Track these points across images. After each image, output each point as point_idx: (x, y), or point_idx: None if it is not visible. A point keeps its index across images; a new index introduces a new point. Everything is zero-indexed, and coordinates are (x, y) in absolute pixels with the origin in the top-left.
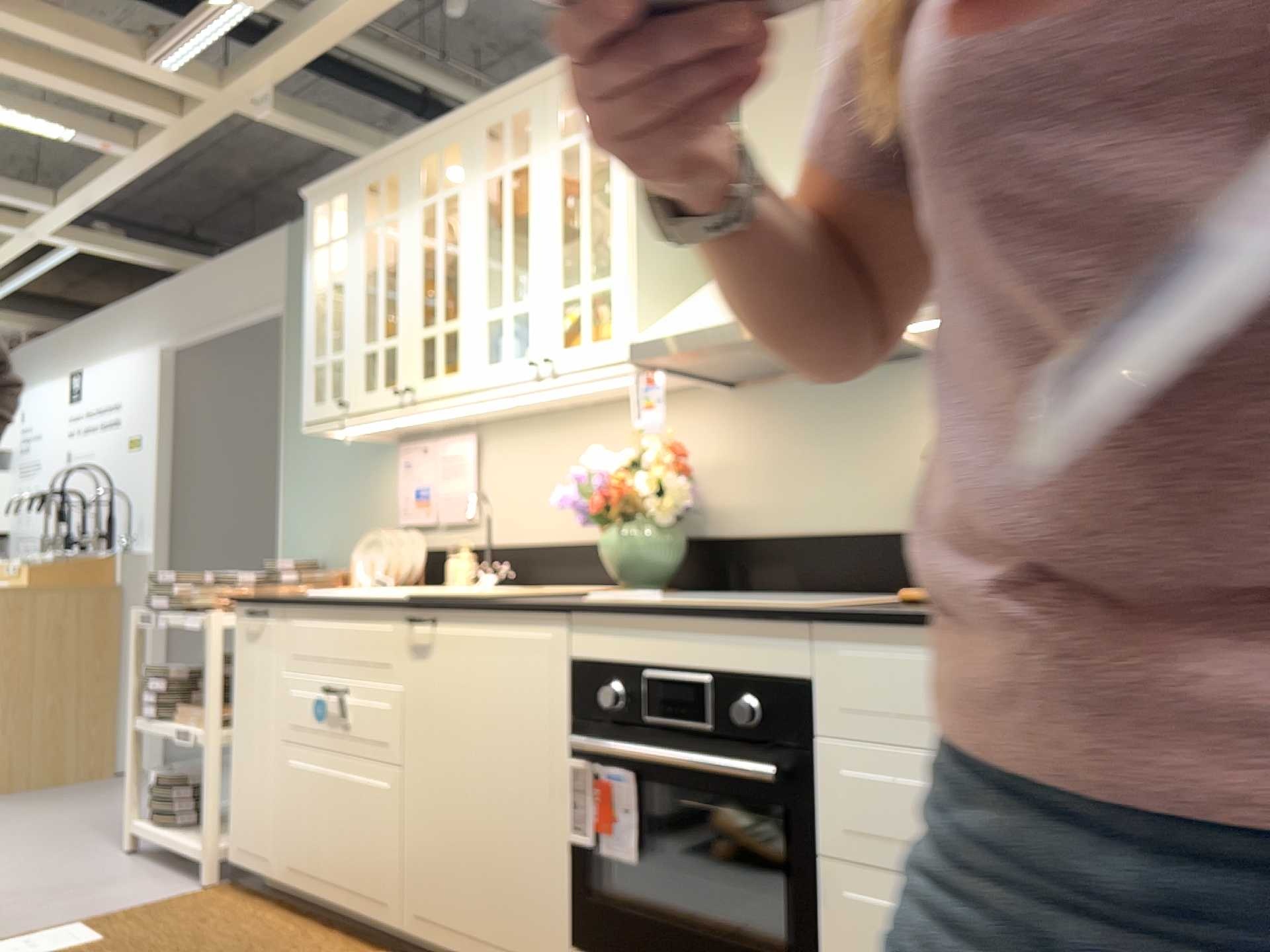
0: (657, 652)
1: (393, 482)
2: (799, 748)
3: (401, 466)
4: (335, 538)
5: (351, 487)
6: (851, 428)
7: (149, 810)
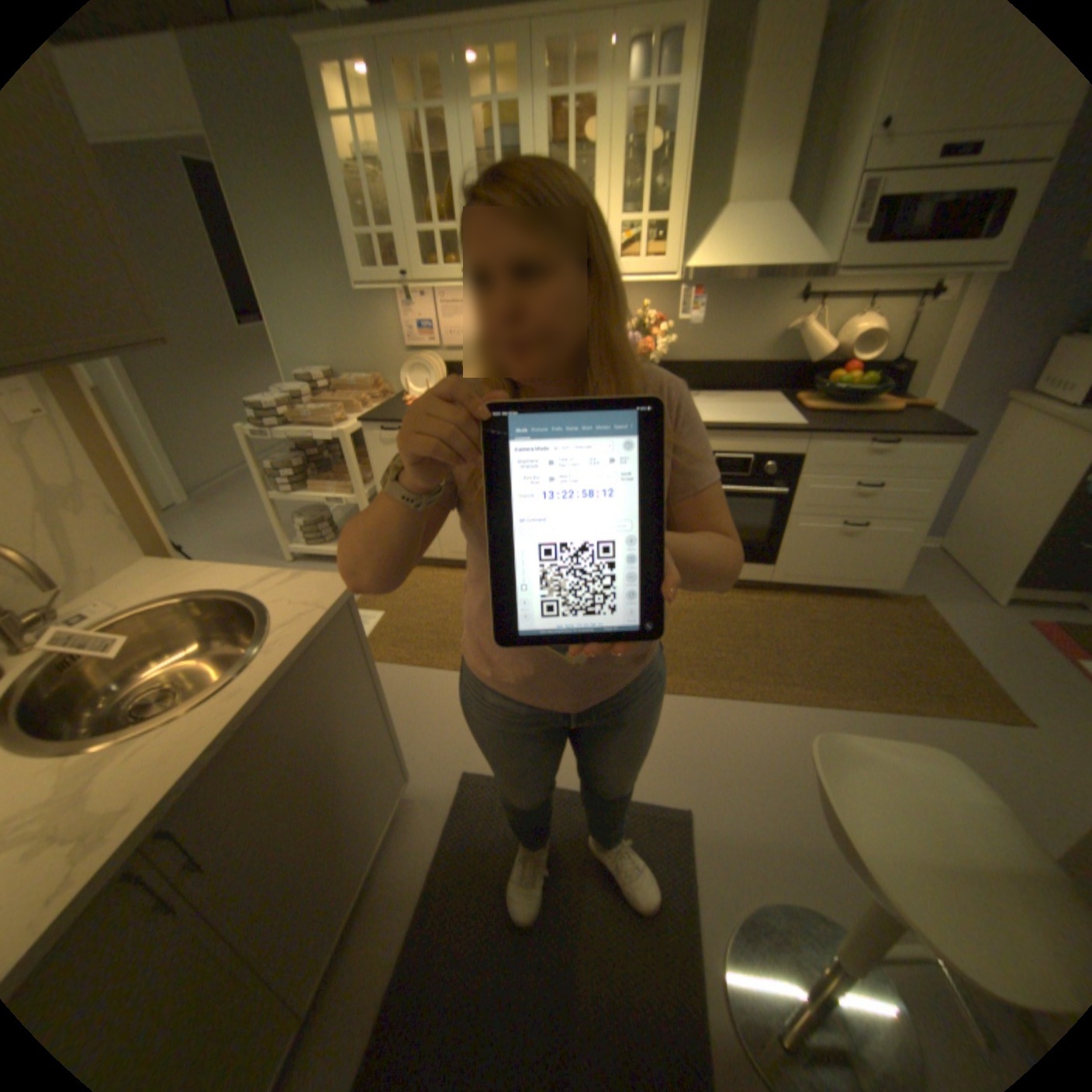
0: (724, 446)
1: (391, 314)
2: (791, 479)
3: (402, 305)
4: (338, 352)
5: (345, 315)
6: (746, 308)
7: (304, 539)
